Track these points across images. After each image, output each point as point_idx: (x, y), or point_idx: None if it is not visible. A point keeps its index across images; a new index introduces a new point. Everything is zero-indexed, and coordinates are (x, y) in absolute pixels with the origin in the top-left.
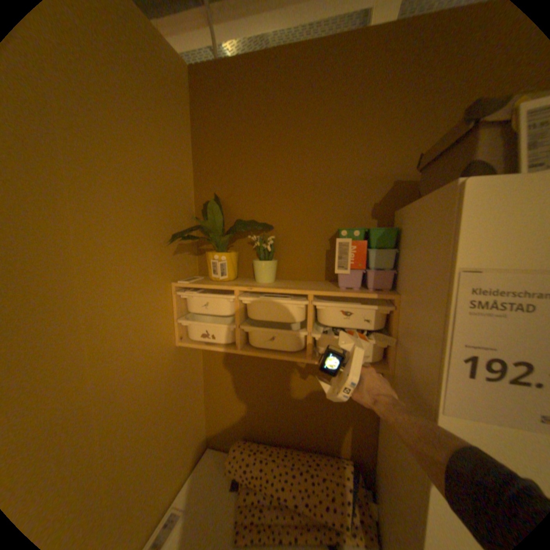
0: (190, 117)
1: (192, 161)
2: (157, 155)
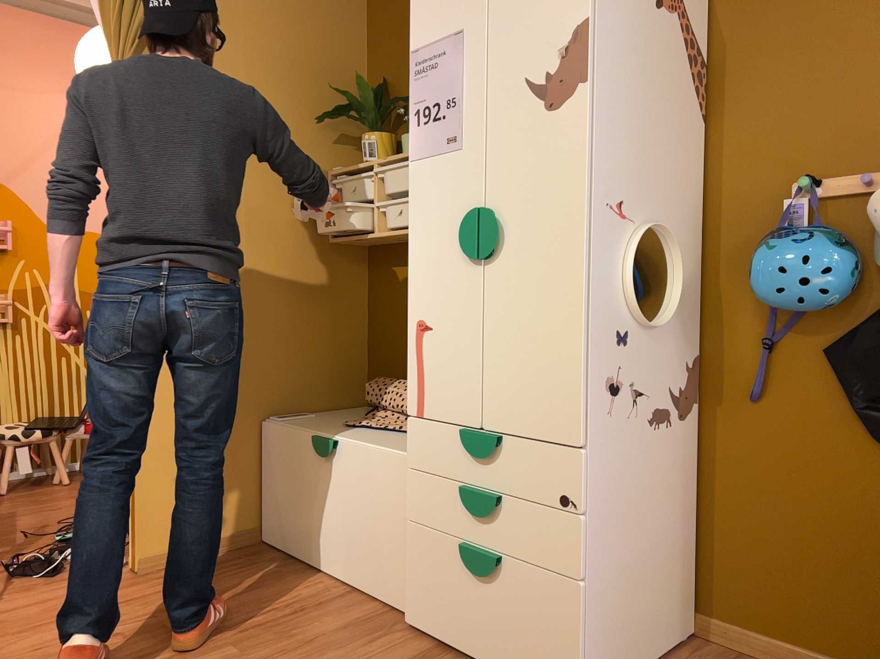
0: (367, 4)
1: (367, 50)
2: (320, 45)
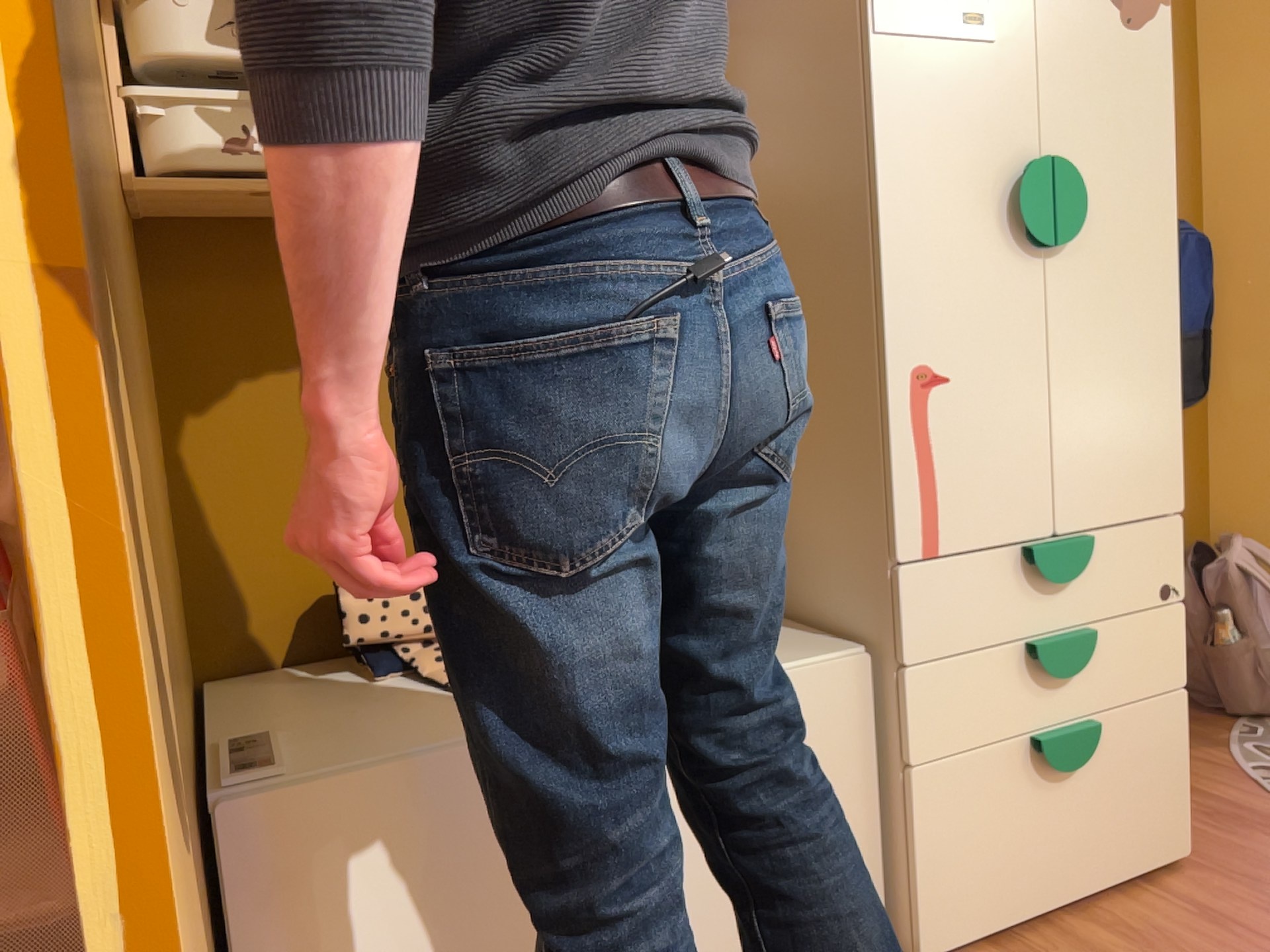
0: None
1: None
2: None
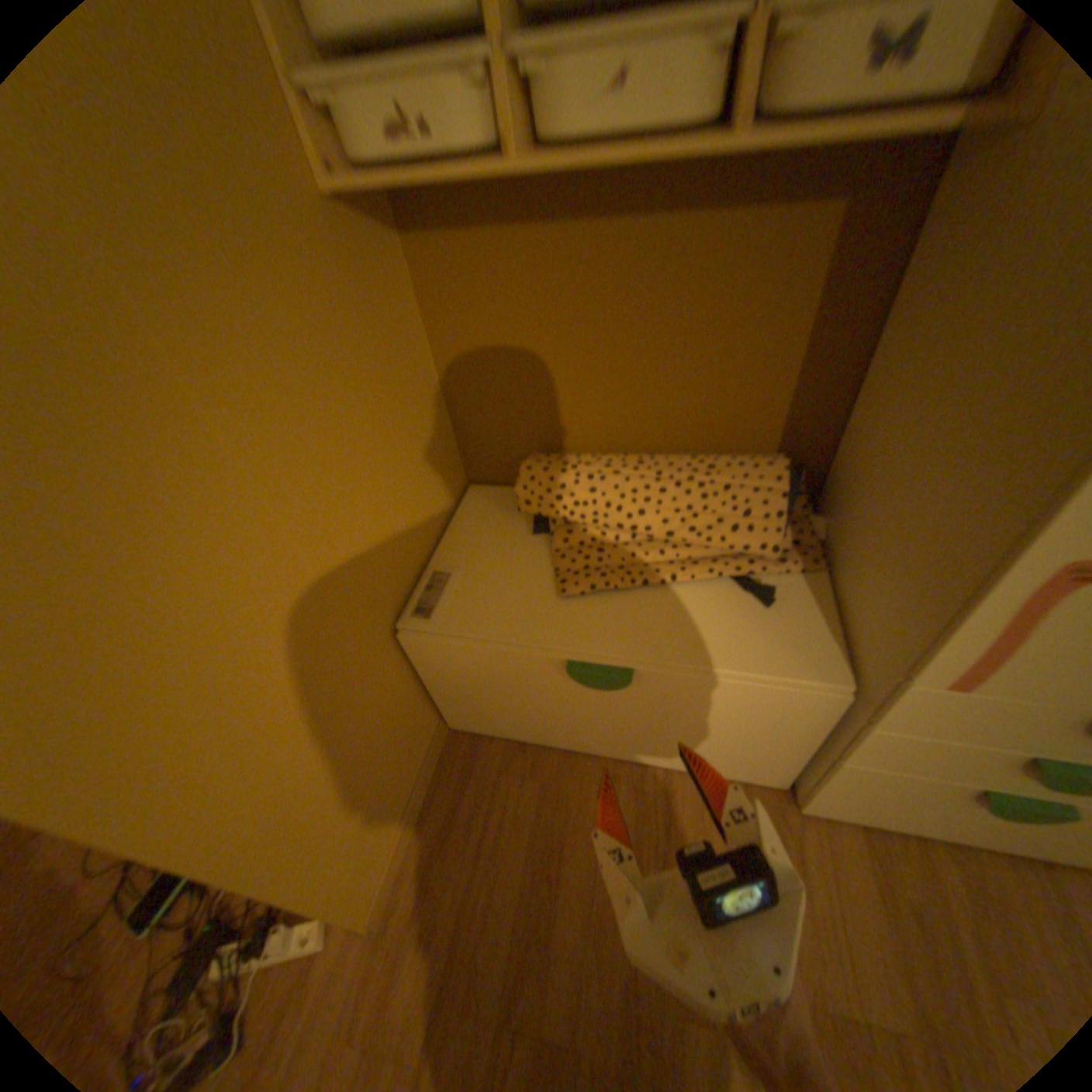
0: None
1: None
2: None
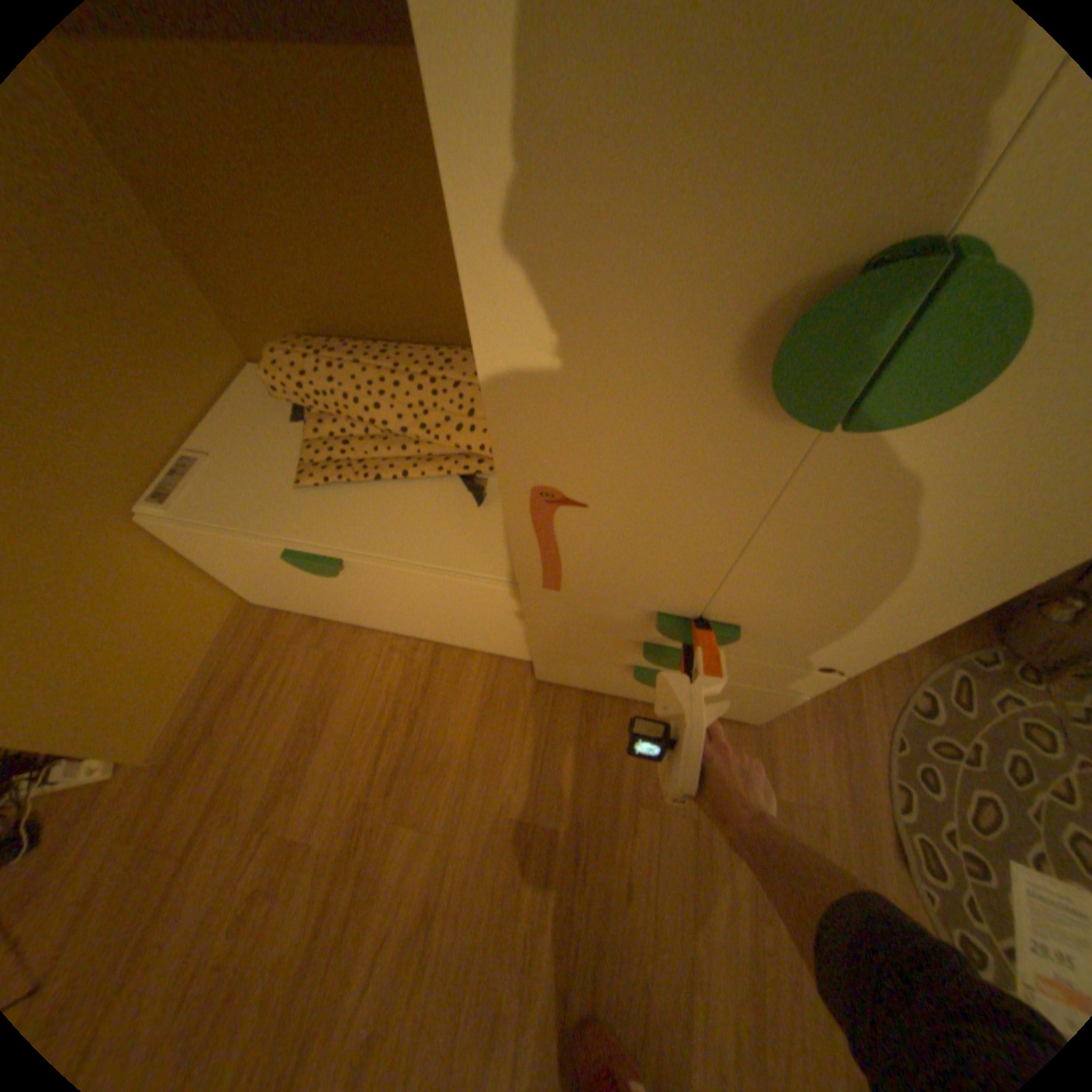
0: None
1: None
2: None
